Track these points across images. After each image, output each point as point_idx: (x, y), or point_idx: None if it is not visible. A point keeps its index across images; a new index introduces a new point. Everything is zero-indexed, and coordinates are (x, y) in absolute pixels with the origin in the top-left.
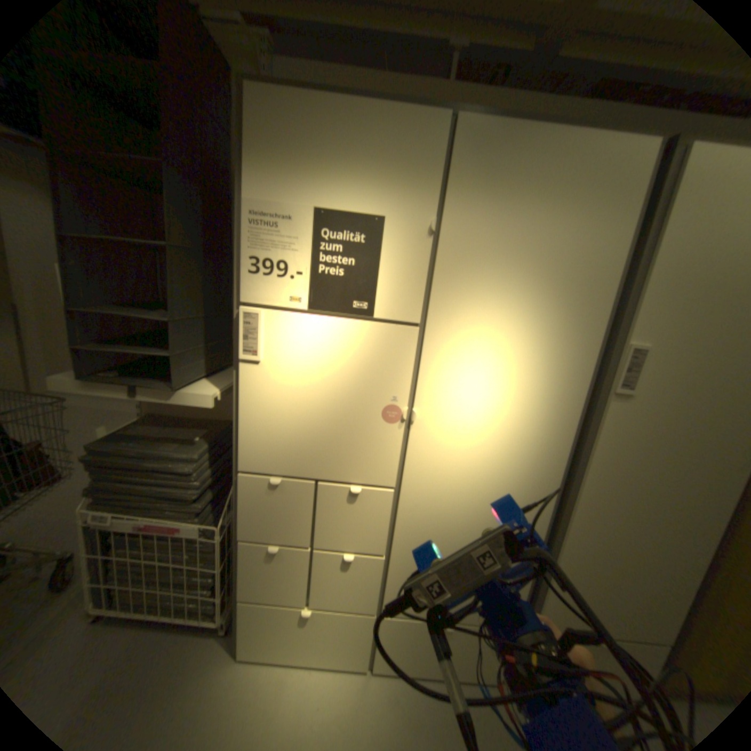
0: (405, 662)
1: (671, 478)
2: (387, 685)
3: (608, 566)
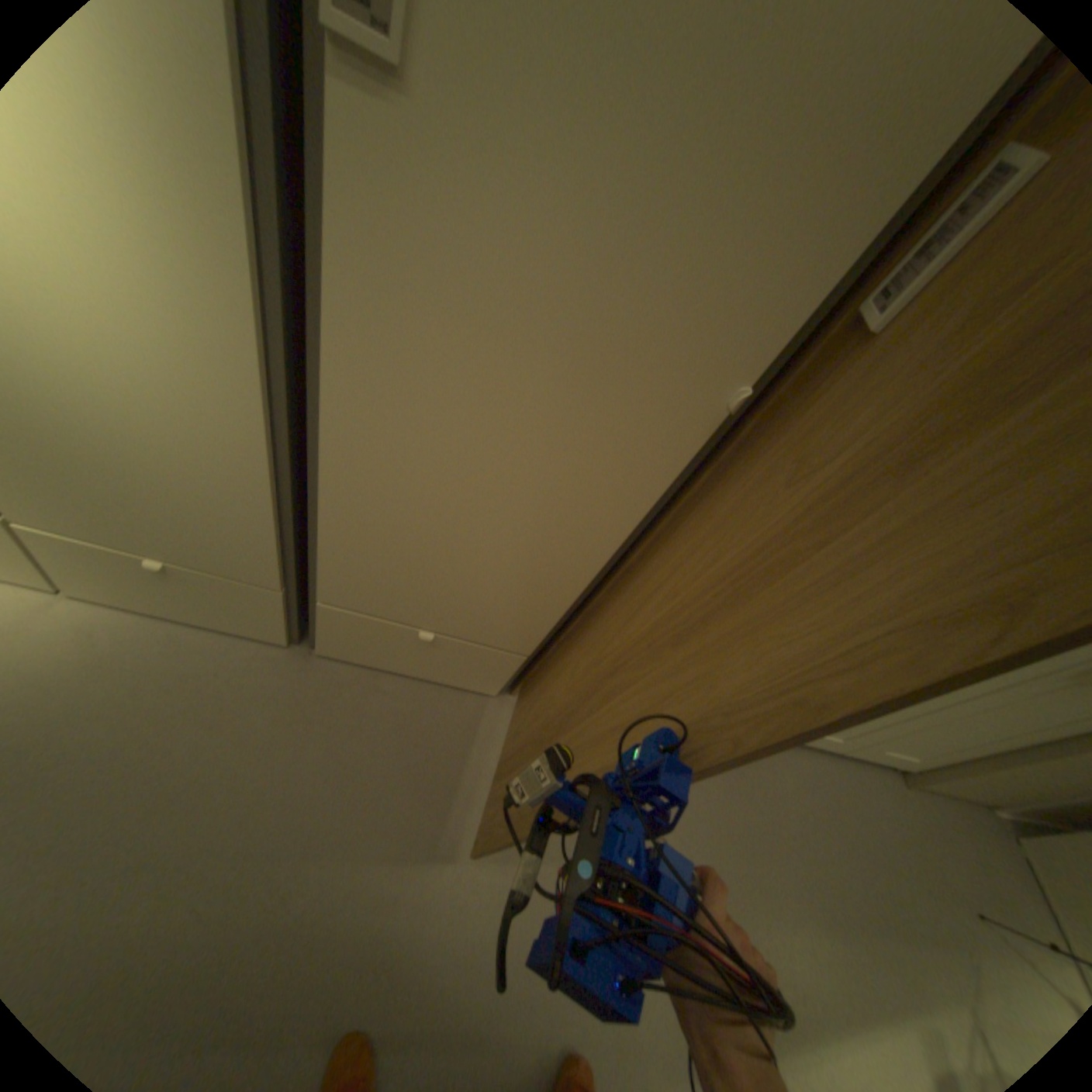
0: (112, 592)
1: (534, 402)
2: (90, 612)
3: (417, 538)
